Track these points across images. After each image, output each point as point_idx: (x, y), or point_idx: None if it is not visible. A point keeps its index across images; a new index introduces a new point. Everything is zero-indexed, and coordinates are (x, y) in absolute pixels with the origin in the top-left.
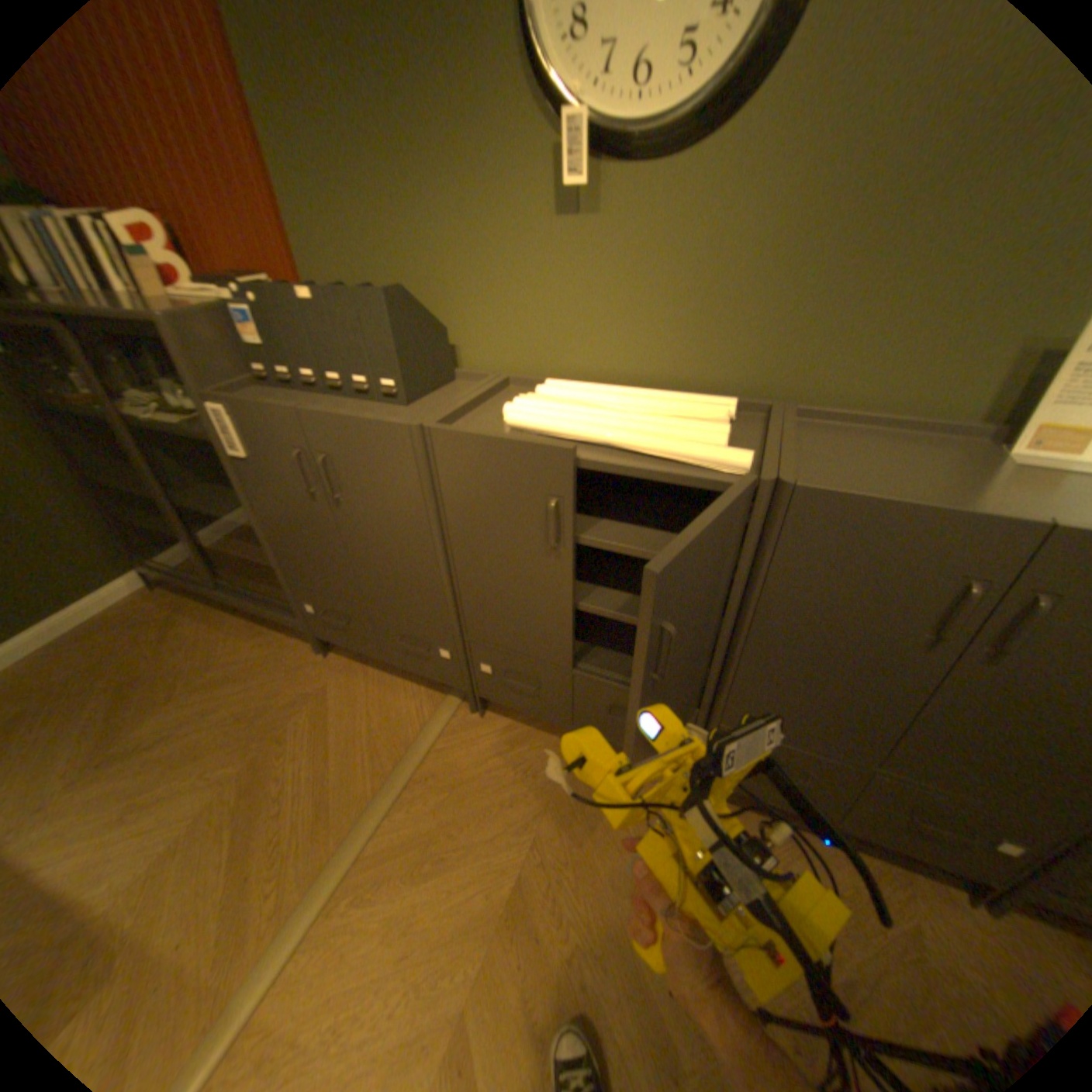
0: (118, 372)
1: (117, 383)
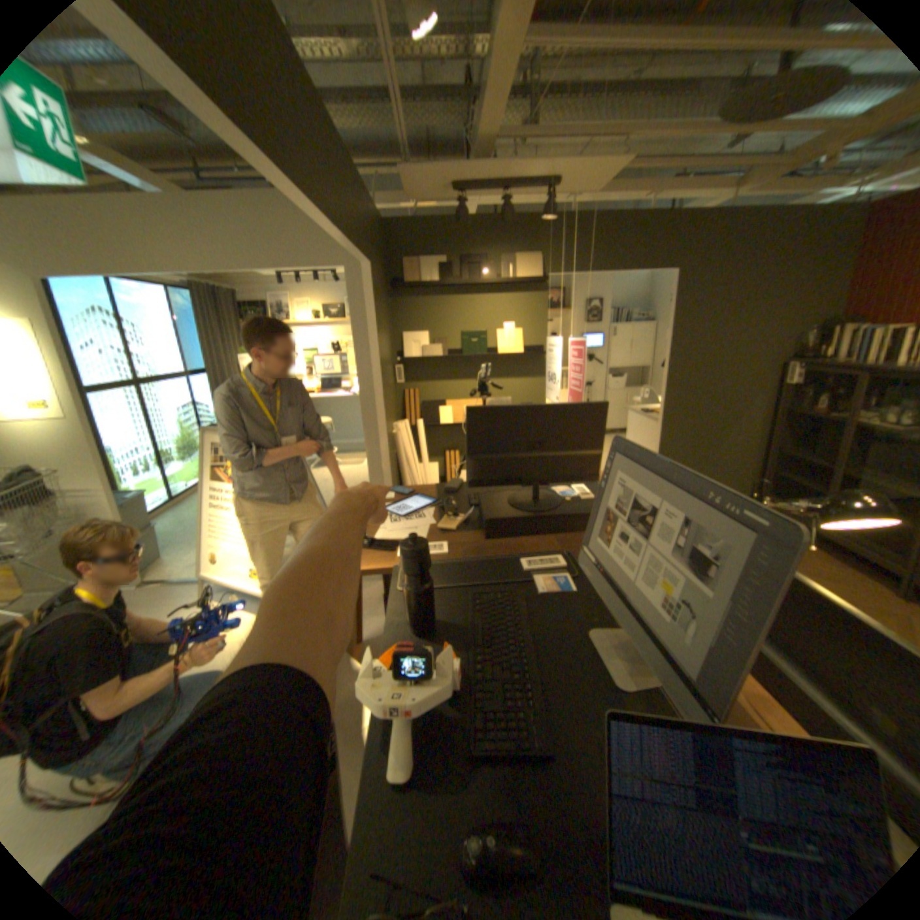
0: (852, 401)
1: (840, 406)
